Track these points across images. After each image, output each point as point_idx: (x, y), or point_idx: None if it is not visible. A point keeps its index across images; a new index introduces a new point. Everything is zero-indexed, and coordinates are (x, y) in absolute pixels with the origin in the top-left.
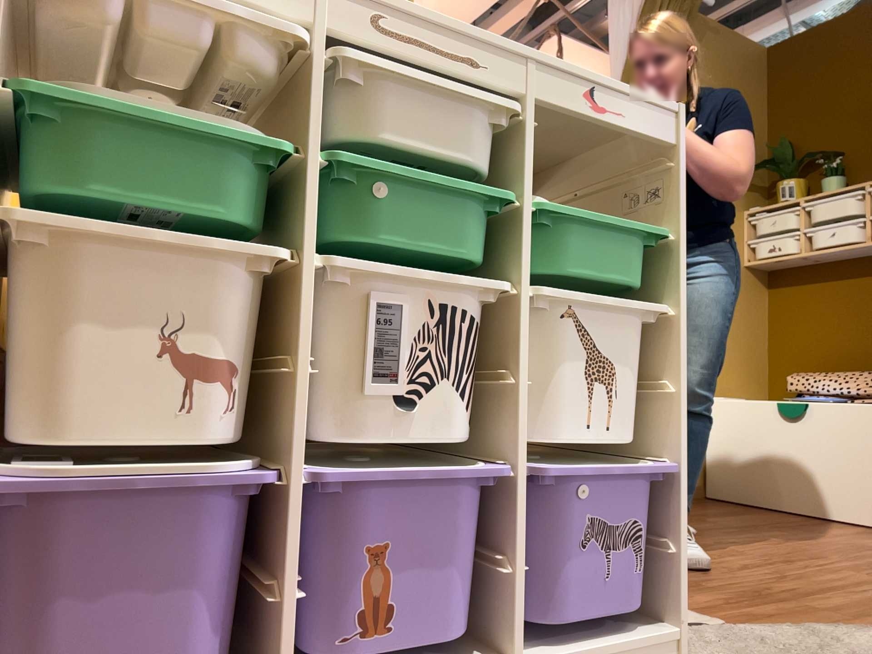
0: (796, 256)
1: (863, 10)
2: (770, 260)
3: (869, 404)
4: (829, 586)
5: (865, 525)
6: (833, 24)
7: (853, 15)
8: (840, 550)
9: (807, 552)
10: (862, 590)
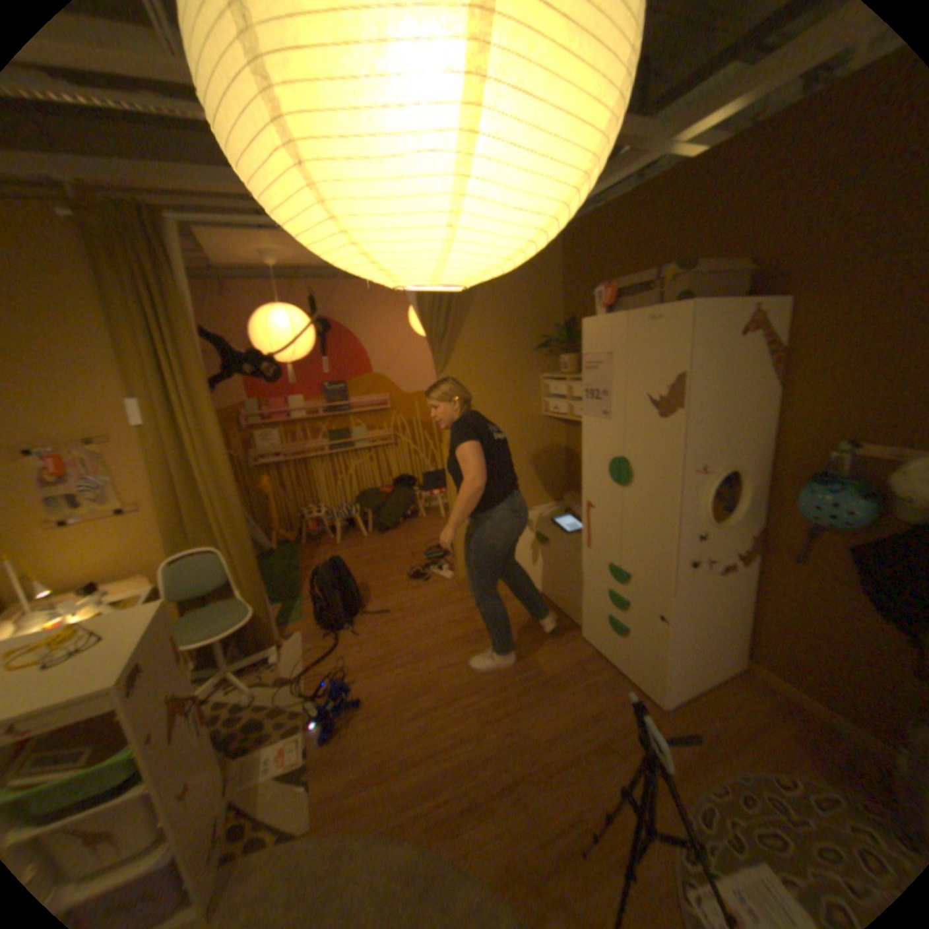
0: (568, 419)
1: (622, 199)
2: (556, 417)
3: (578, 553)
4: (433, 760)
5: (572, 623)
6: (603, 208)
7: (615, 202)
8: (506, 682)
9: (479, 689)
10: (447, 767)
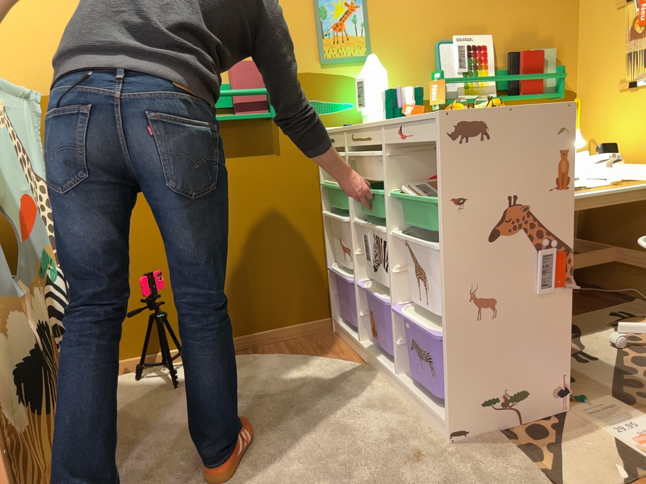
0: None
1: None
2: None
3: None
4: None
5: None
6: None
7: None
8: None
9: None
10: None
